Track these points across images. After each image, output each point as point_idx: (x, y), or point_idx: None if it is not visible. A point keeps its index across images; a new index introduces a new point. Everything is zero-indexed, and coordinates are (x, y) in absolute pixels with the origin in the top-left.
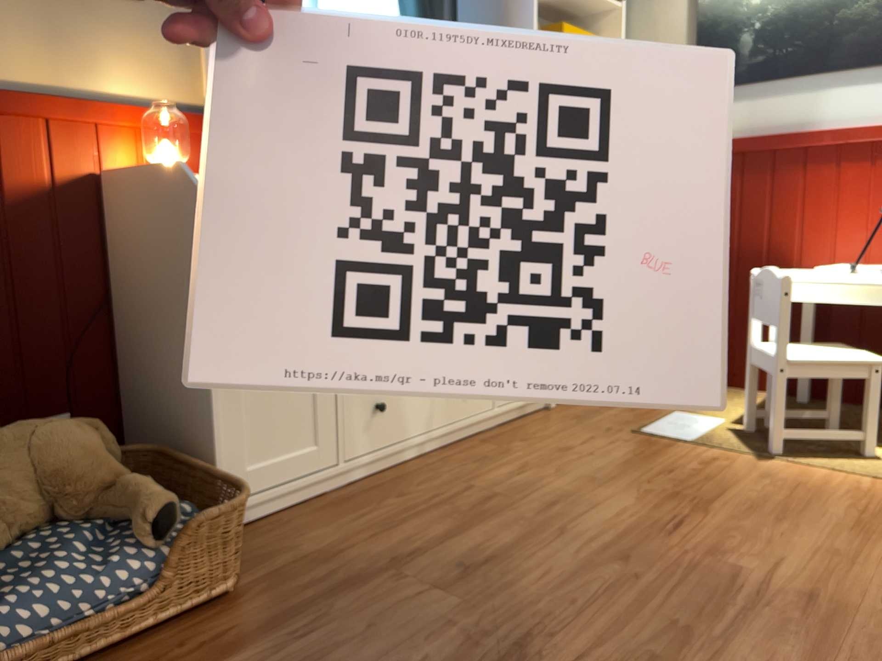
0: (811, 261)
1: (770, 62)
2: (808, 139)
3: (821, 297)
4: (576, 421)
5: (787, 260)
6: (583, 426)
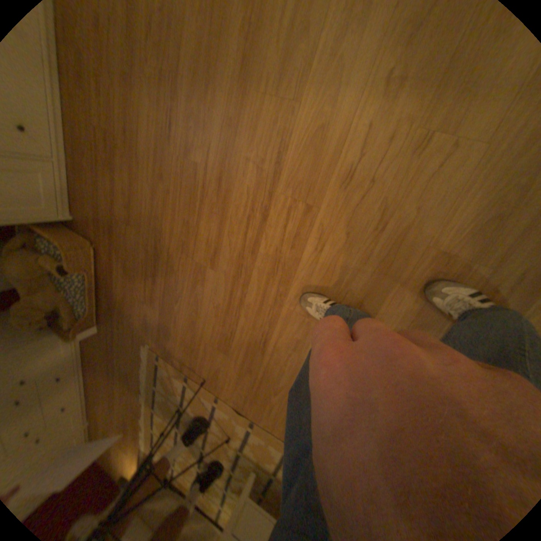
0: None
1: None
2: None
3: None
4: None
5: None
6: None
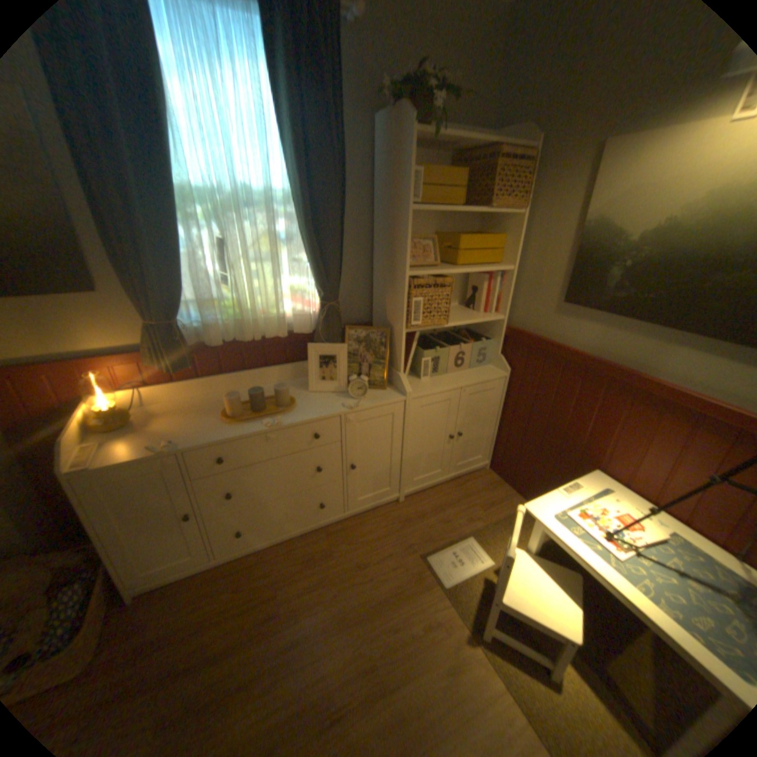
0: (616, 471)
1: (631, 300)
2: (642, 382)
3: (568, 550)
4: (401, 525)
5: (598, 461)
6: (398, 535)
